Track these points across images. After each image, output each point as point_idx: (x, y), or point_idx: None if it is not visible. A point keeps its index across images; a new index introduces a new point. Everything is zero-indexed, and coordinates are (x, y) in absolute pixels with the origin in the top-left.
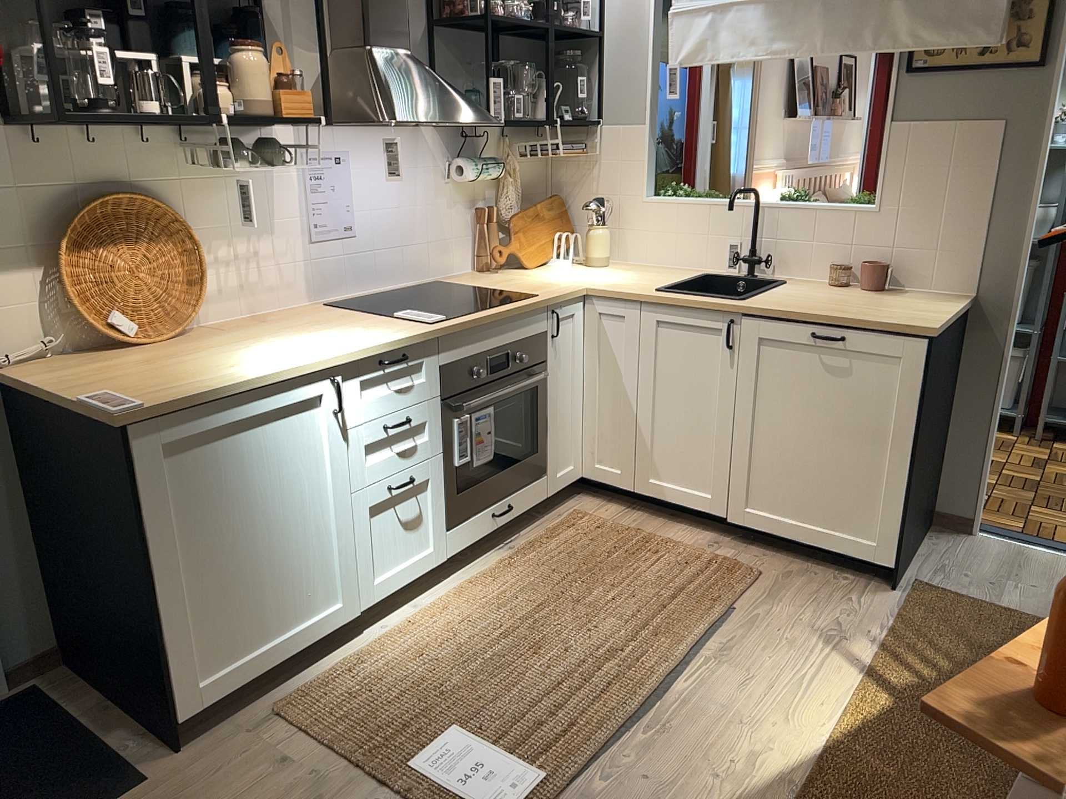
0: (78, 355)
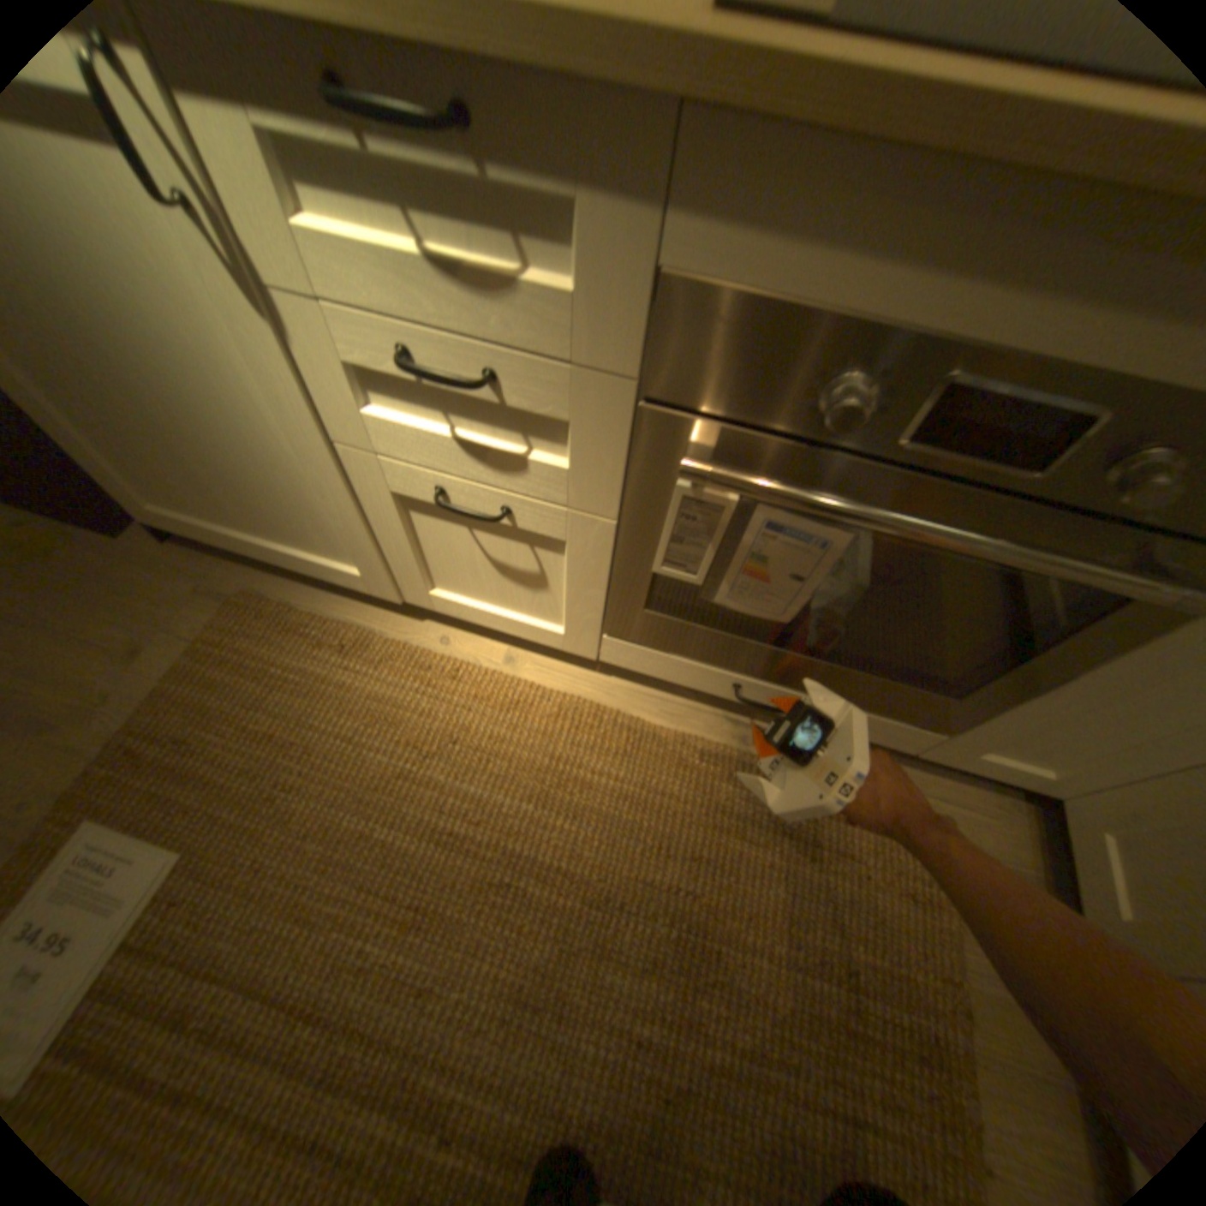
0: None
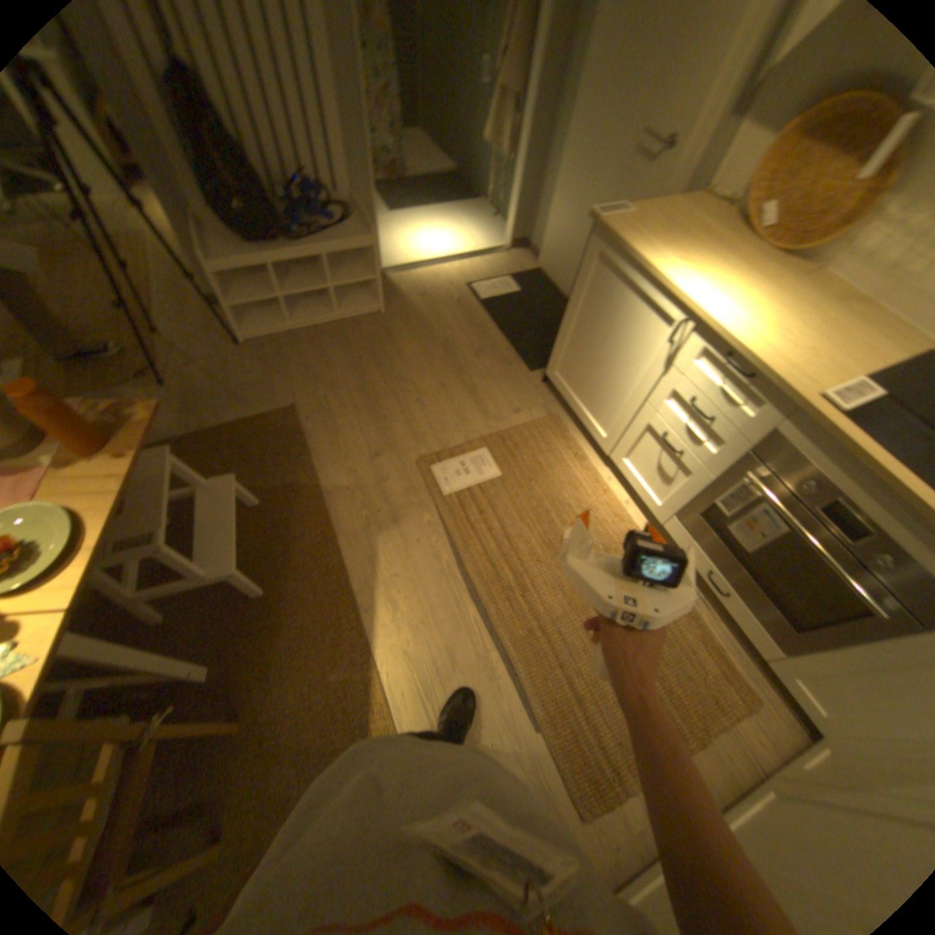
0: (741, 215)
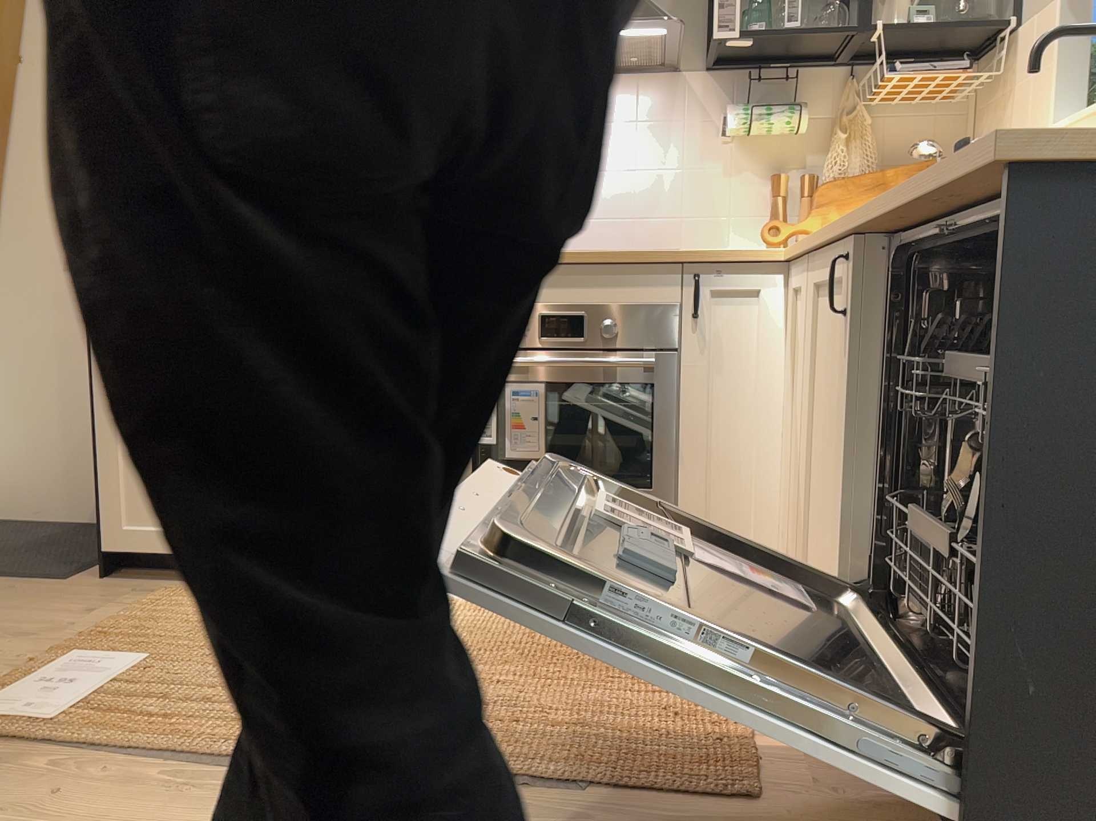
0: None
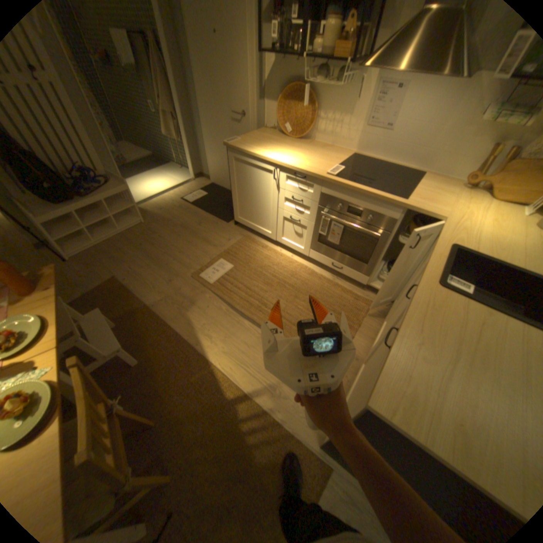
0: (279, 132)
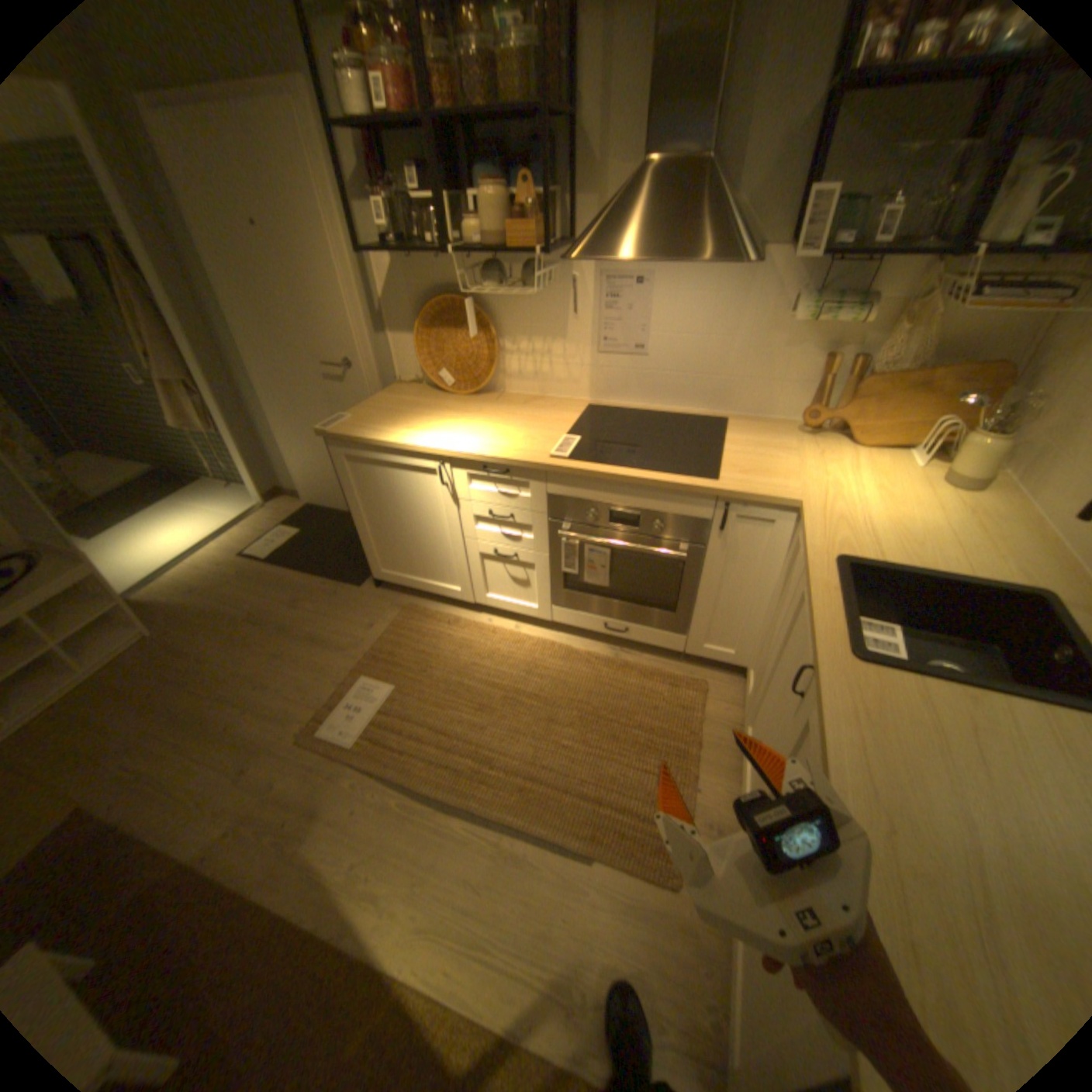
0: (431, 387)
